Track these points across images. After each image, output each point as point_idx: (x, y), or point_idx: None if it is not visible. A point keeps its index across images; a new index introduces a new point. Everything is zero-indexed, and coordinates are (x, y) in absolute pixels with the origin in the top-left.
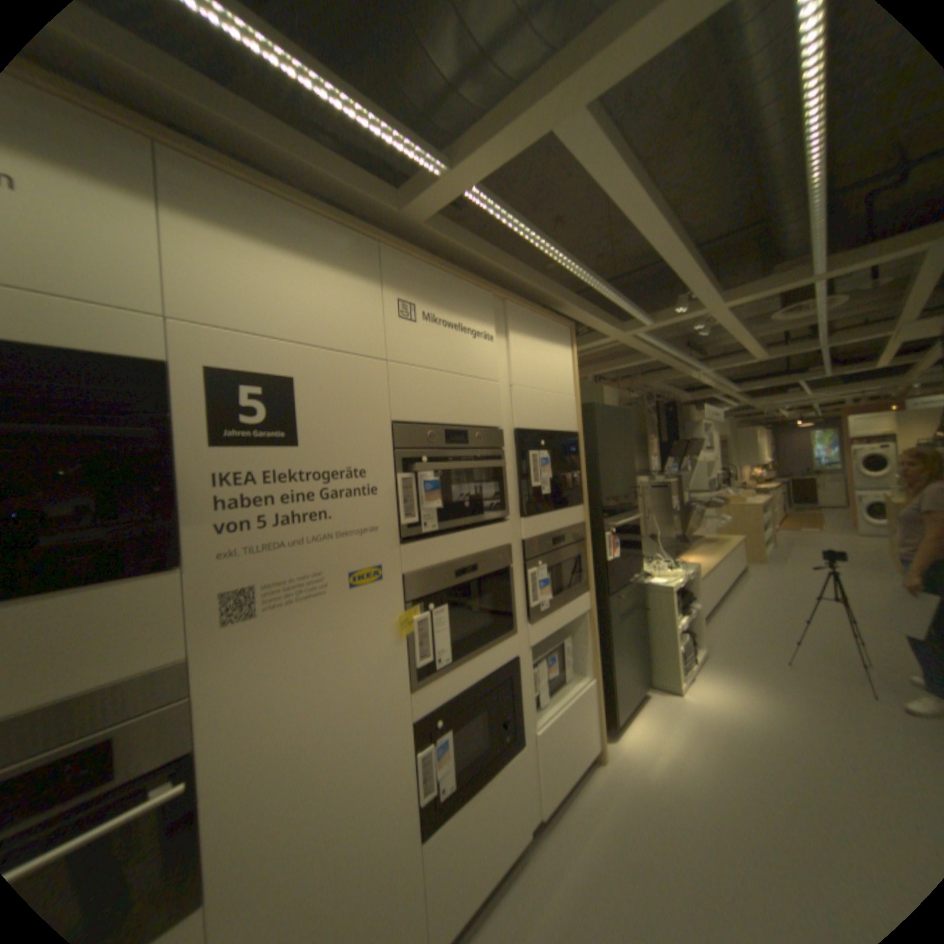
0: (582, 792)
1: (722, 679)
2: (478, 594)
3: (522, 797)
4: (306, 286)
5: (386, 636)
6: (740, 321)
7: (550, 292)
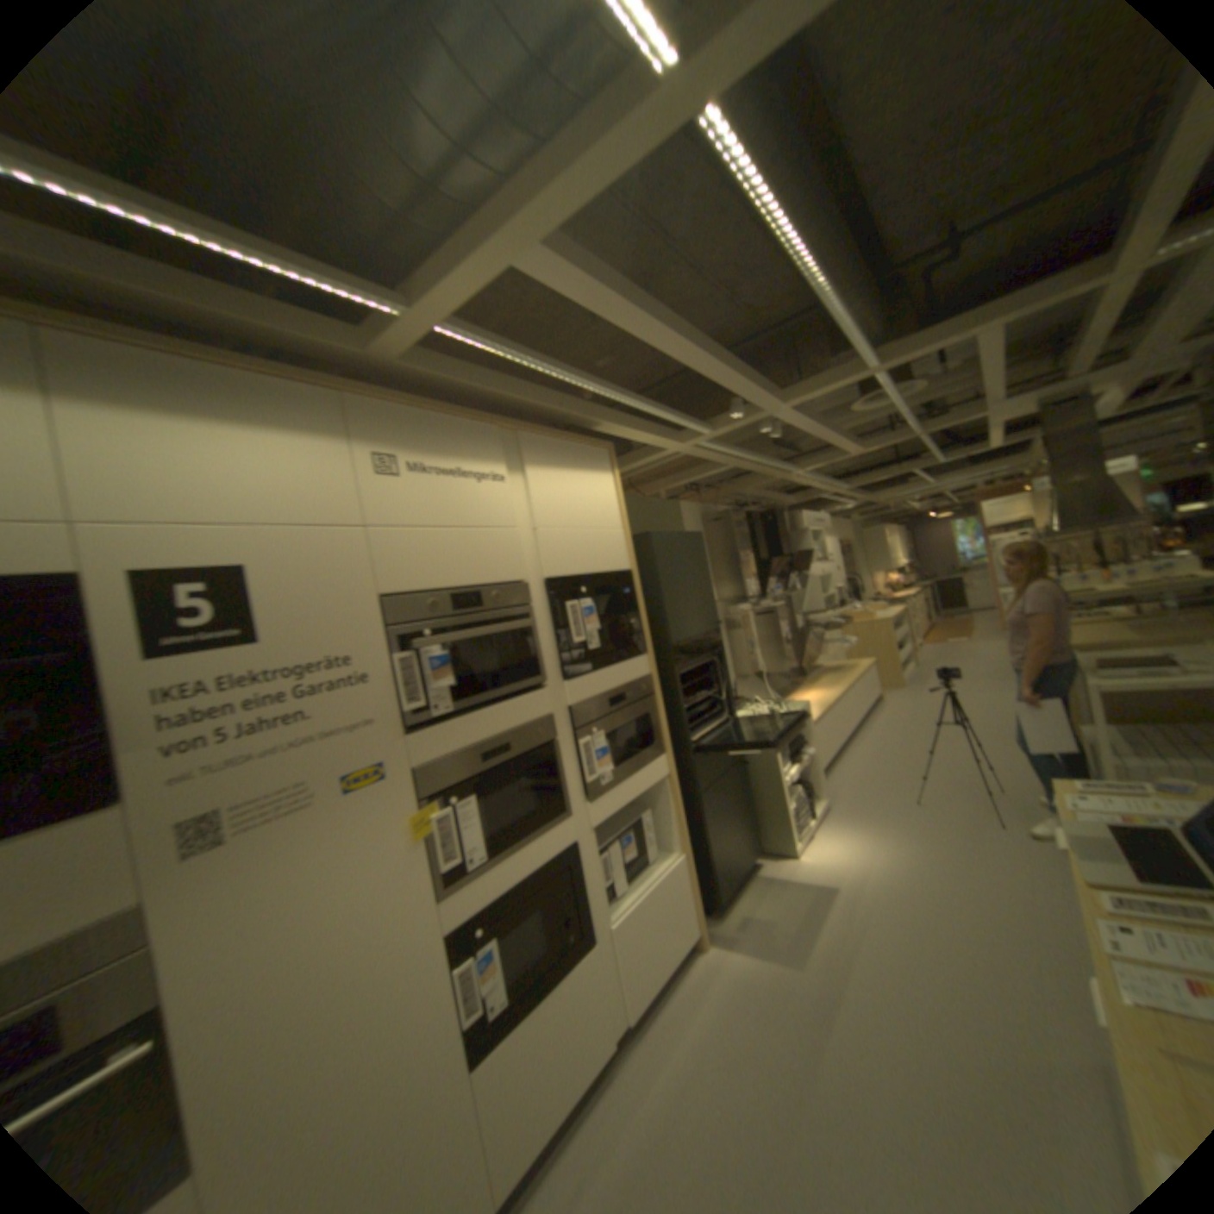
0: (679, 988)
1: (844, 833)
2: (517, 778)
3: (599, 1004)
4: (253, 459)
5: (399, 842)
6: (813, 419)
7: (578, 413)
